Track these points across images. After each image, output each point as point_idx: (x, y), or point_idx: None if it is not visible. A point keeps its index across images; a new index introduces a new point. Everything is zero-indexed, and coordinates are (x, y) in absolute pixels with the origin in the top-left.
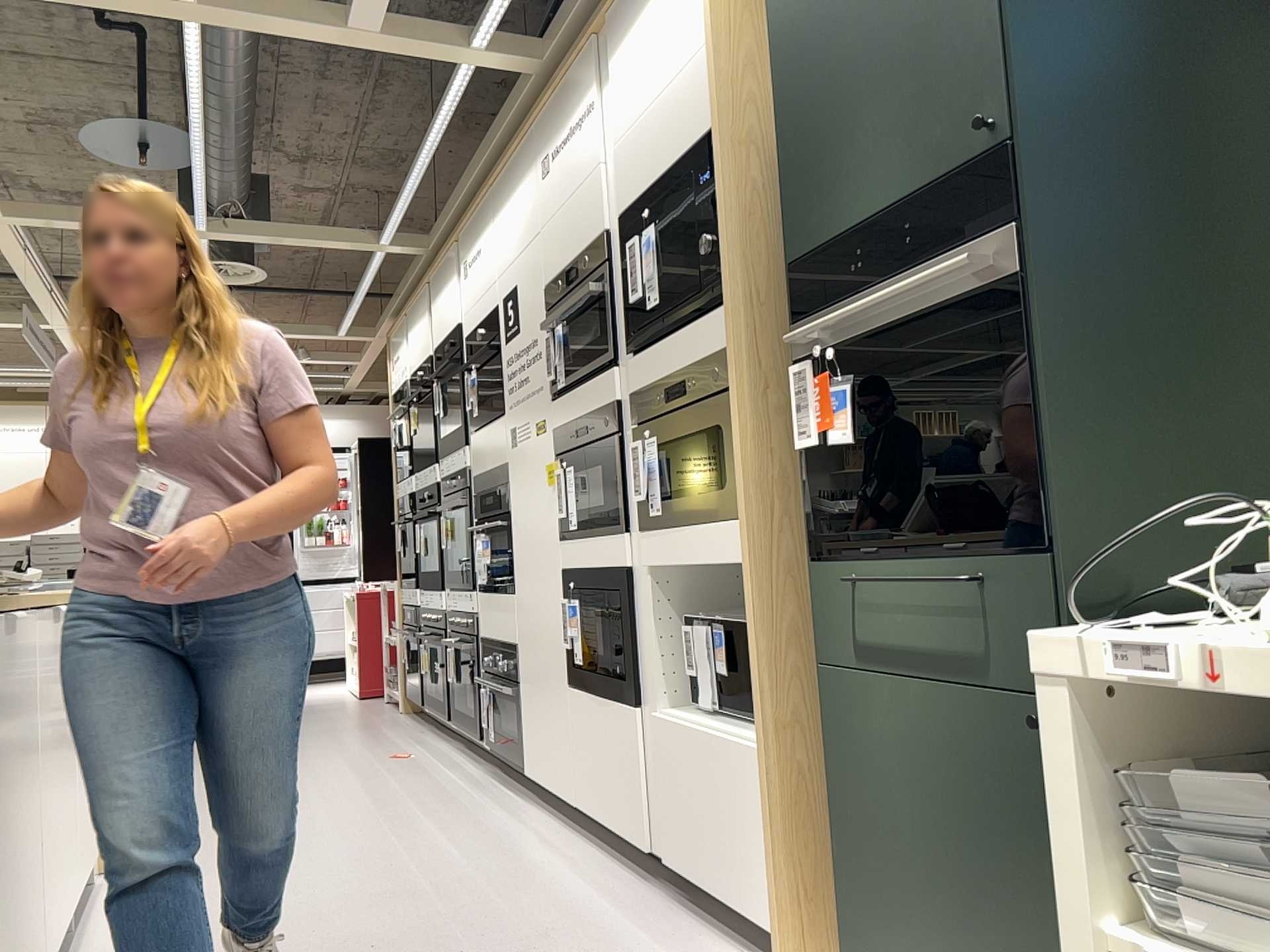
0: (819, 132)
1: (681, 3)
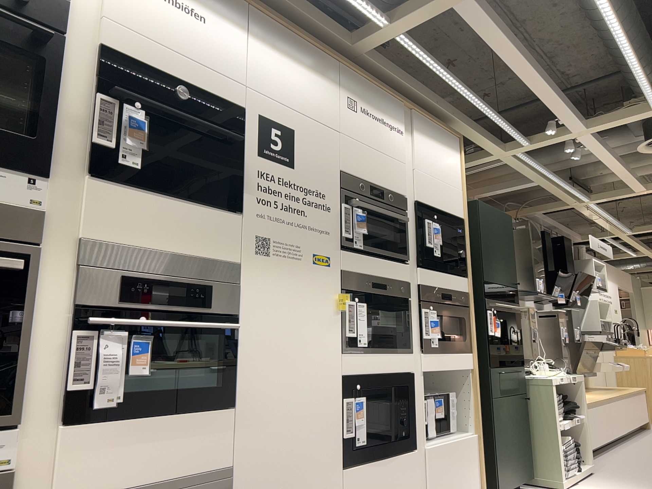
0: (488, 253)
1: (450, 163)
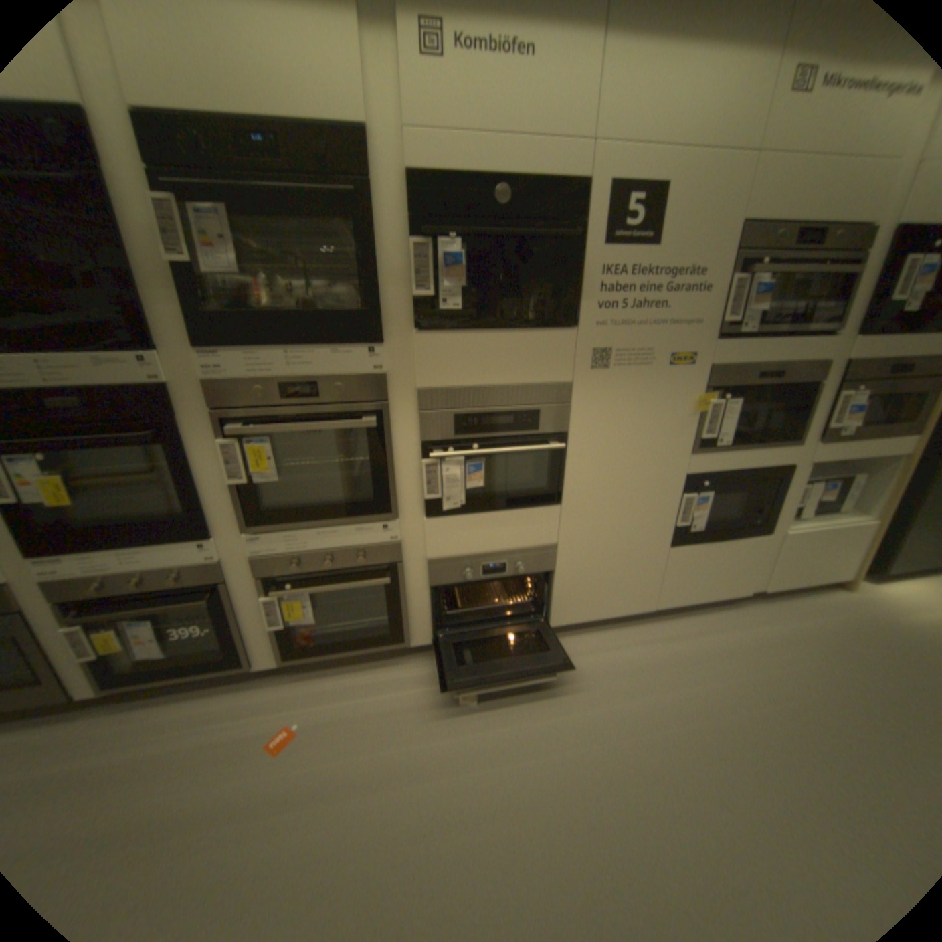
0: None
1: None
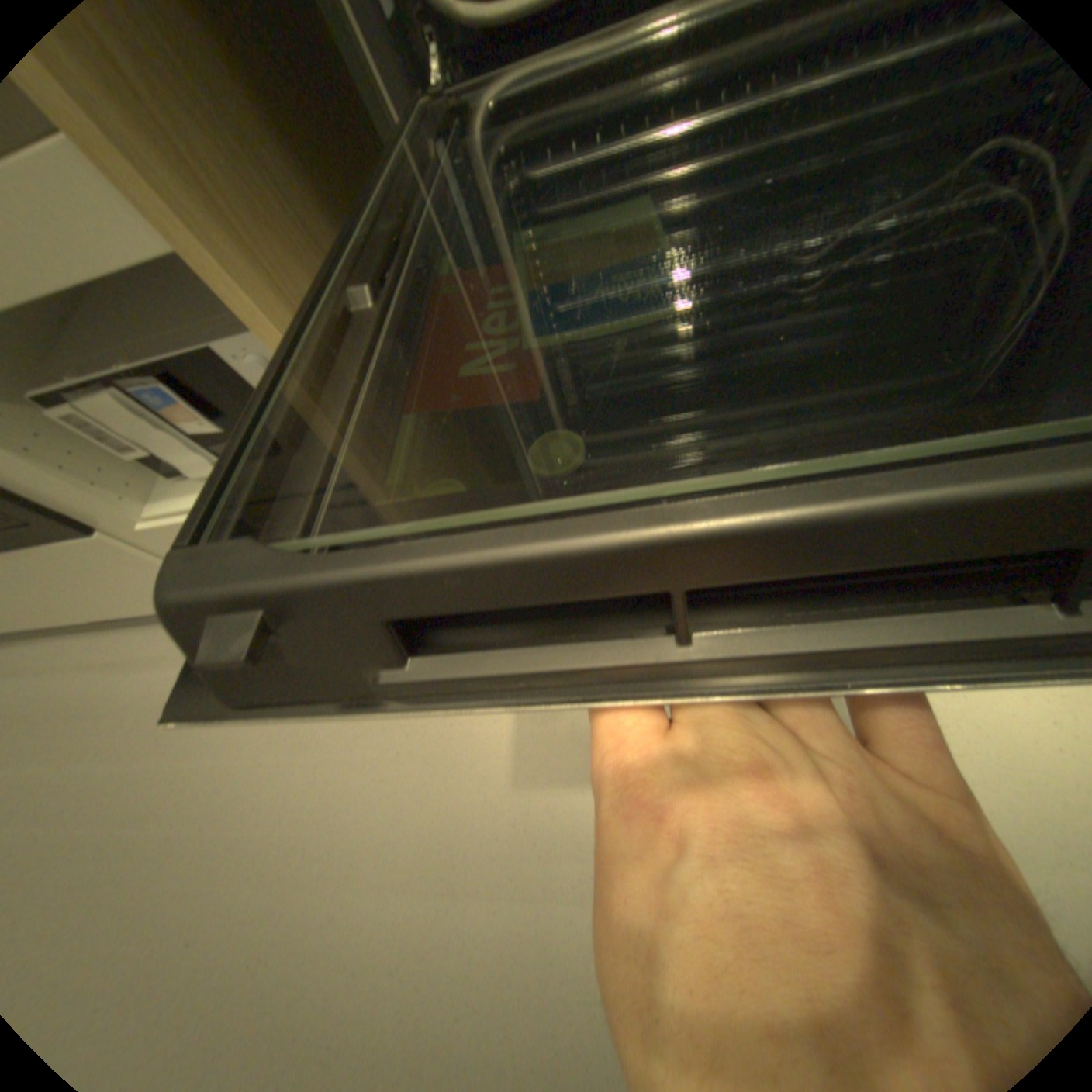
0: None
1: None
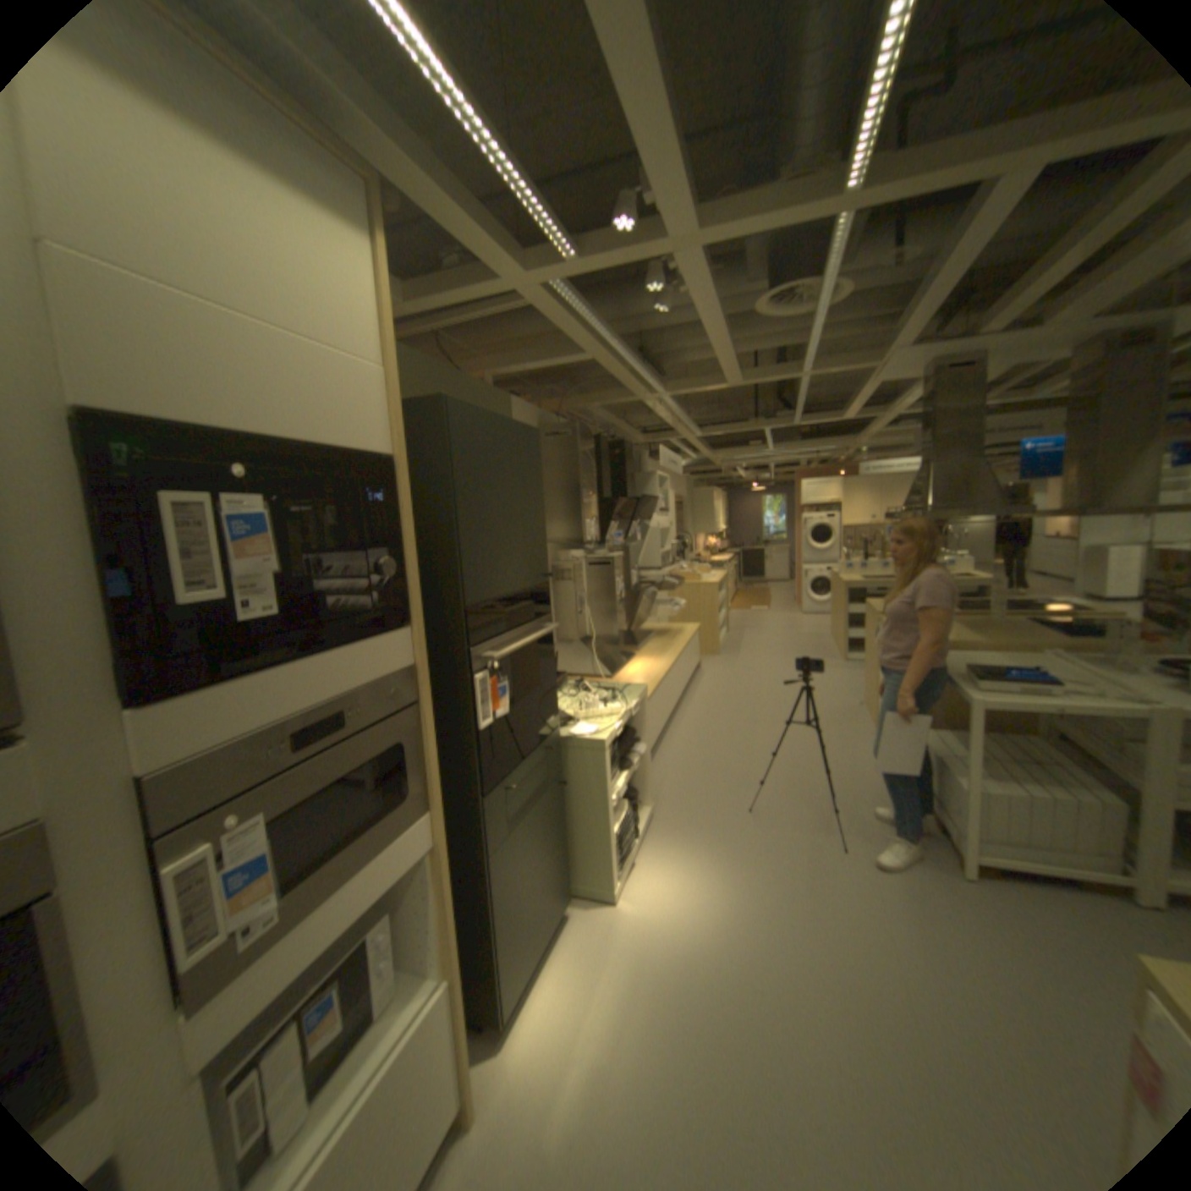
0: (482, 530)
1: (329, 262)
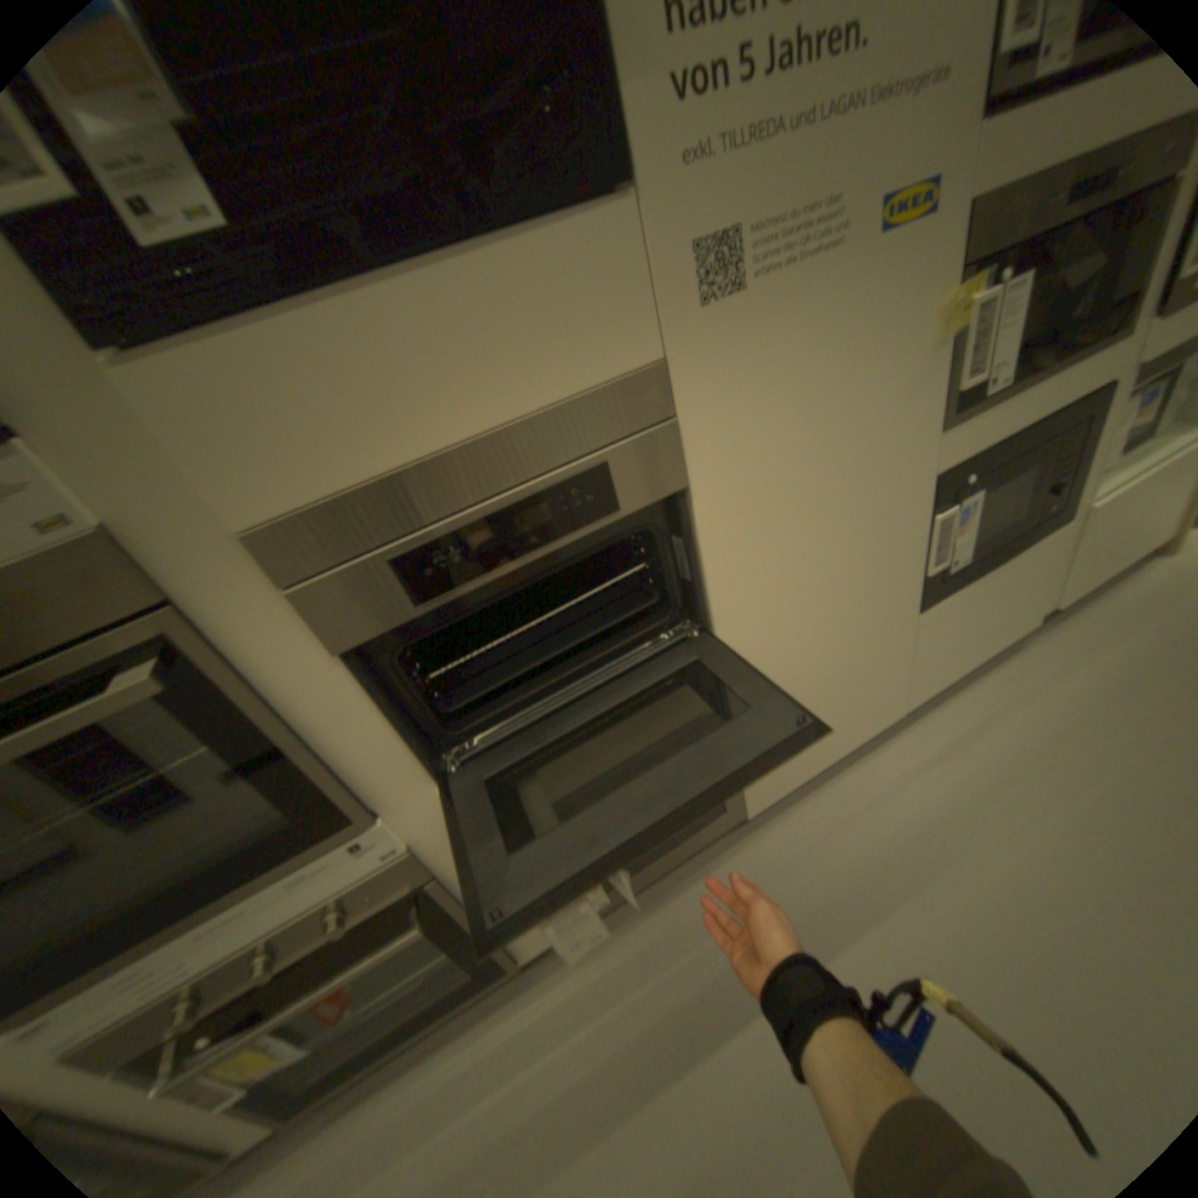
0: None
1: None
